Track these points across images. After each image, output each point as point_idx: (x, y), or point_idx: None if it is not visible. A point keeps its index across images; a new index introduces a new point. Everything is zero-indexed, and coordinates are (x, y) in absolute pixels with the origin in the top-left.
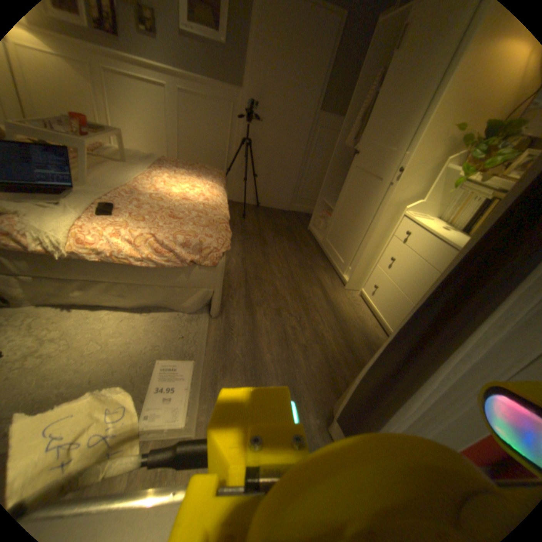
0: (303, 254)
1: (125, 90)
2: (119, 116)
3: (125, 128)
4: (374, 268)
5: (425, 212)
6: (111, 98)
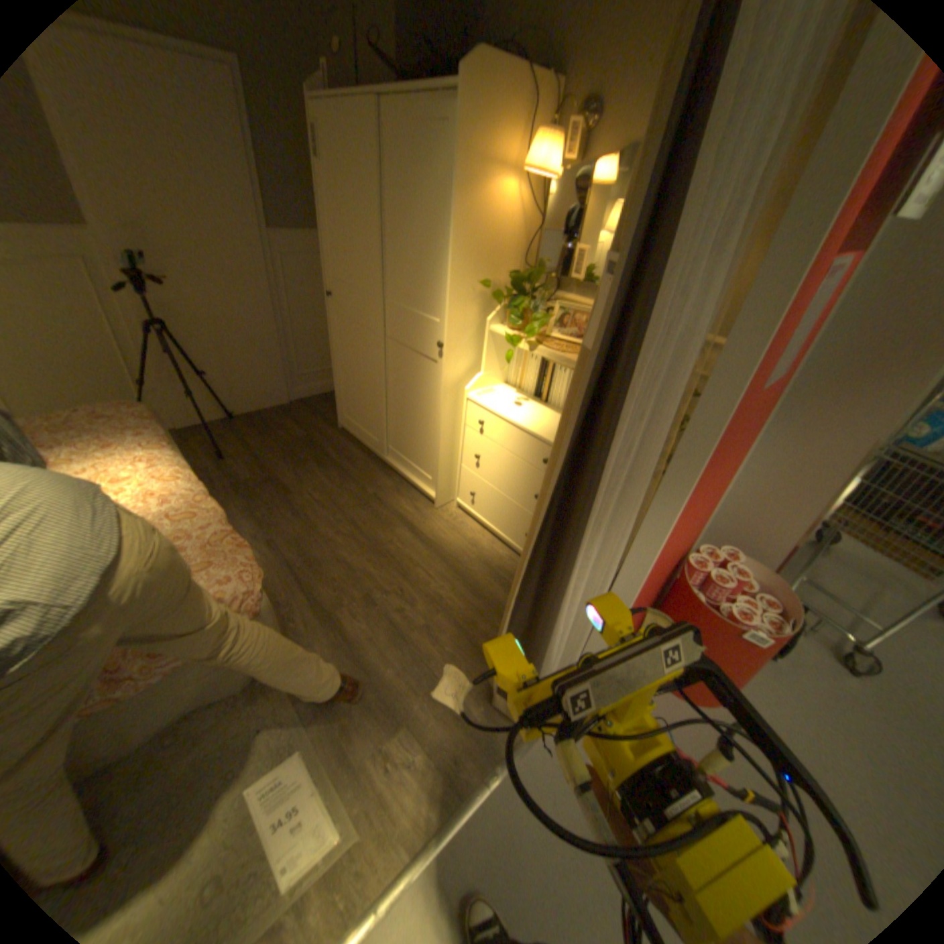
0: (355, 480)
1: None
2: None
3: None
4: (460, 470)
5: (488, 386)
6: None
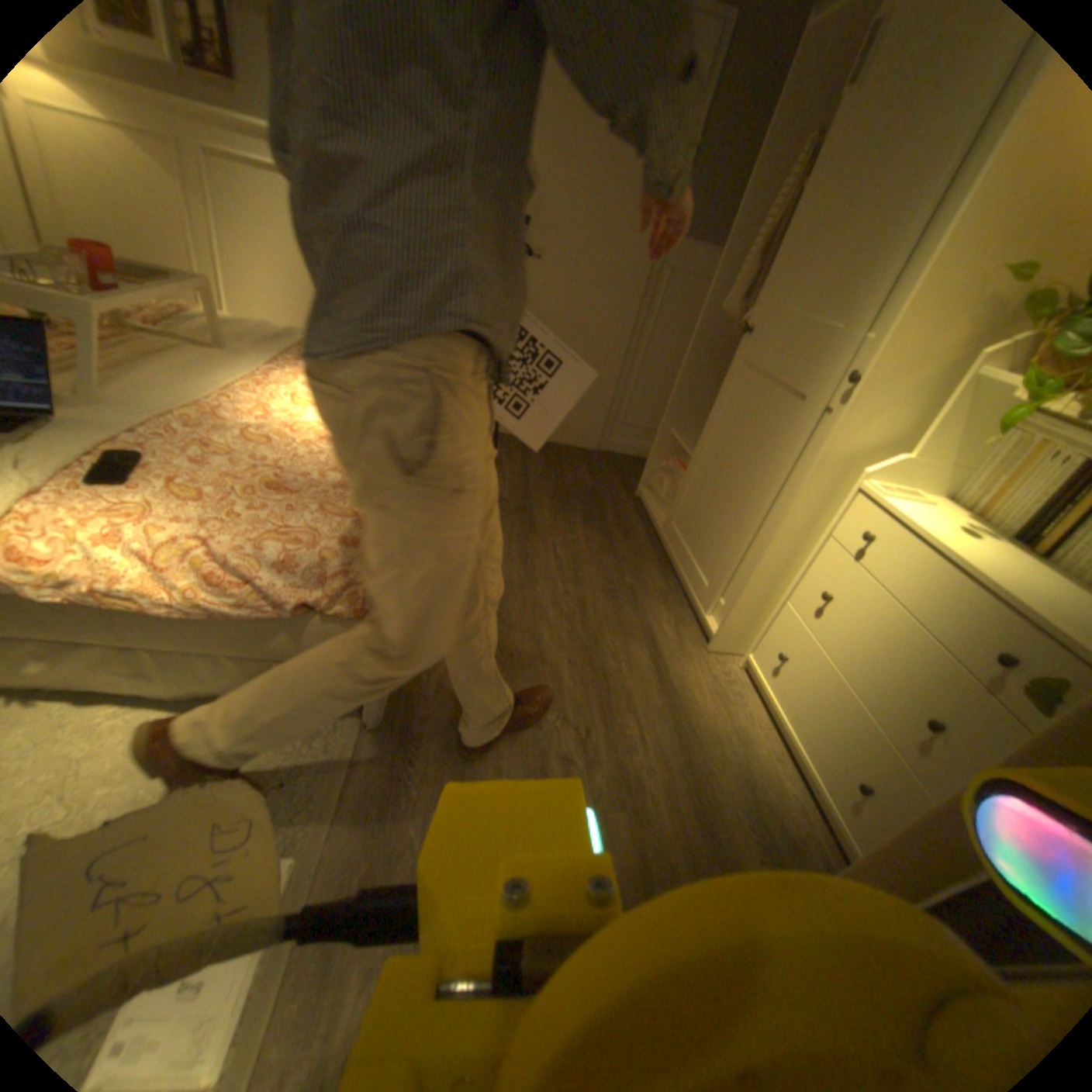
0: (617, 558)
1: (250, 195)
2: (238, 250)
3: (251, 274)
4: (779, 611)
5: (913, 485)
6: (222, 212)
